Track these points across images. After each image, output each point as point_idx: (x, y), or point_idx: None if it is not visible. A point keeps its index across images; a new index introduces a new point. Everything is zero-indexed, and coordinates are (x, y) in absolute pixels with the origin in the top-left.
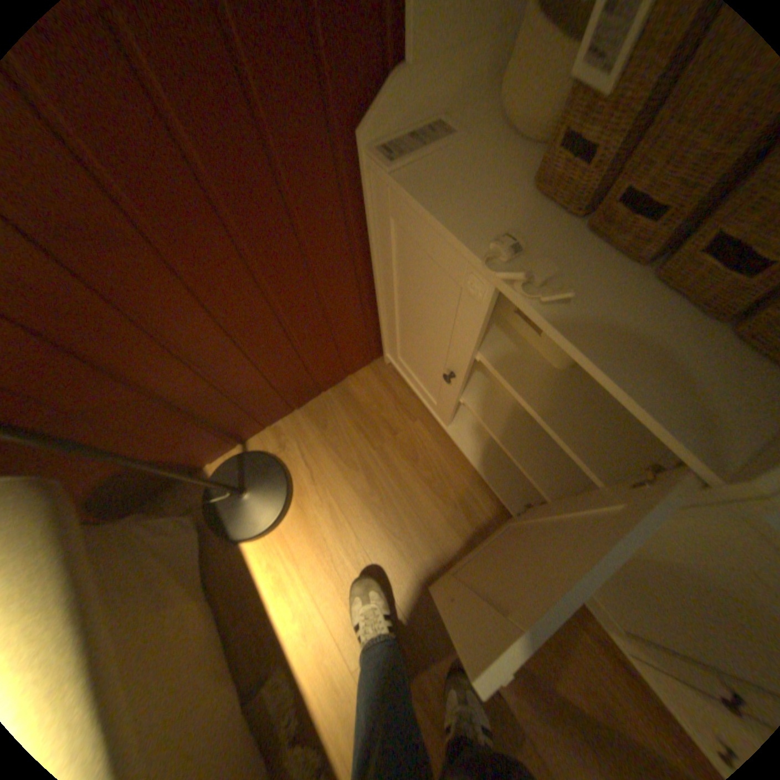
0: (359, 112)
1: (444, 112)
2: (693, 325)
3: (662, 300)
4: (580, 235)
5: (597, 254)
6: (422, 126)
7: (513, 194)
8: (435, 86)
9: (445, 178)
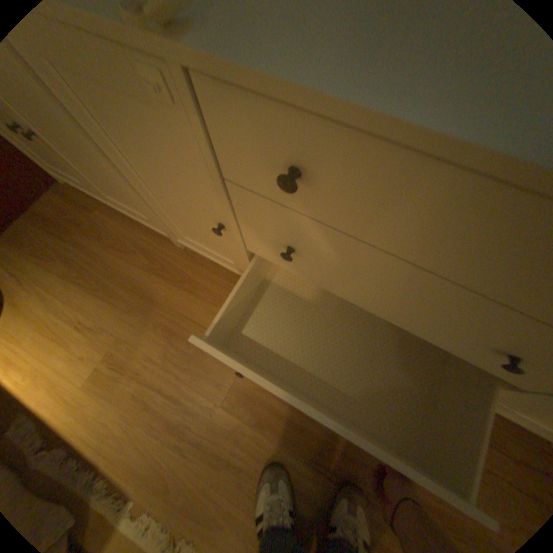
0: None
1: None
2: None
3: None
4: None
5: None
6: None
7: None
8: None
9: None
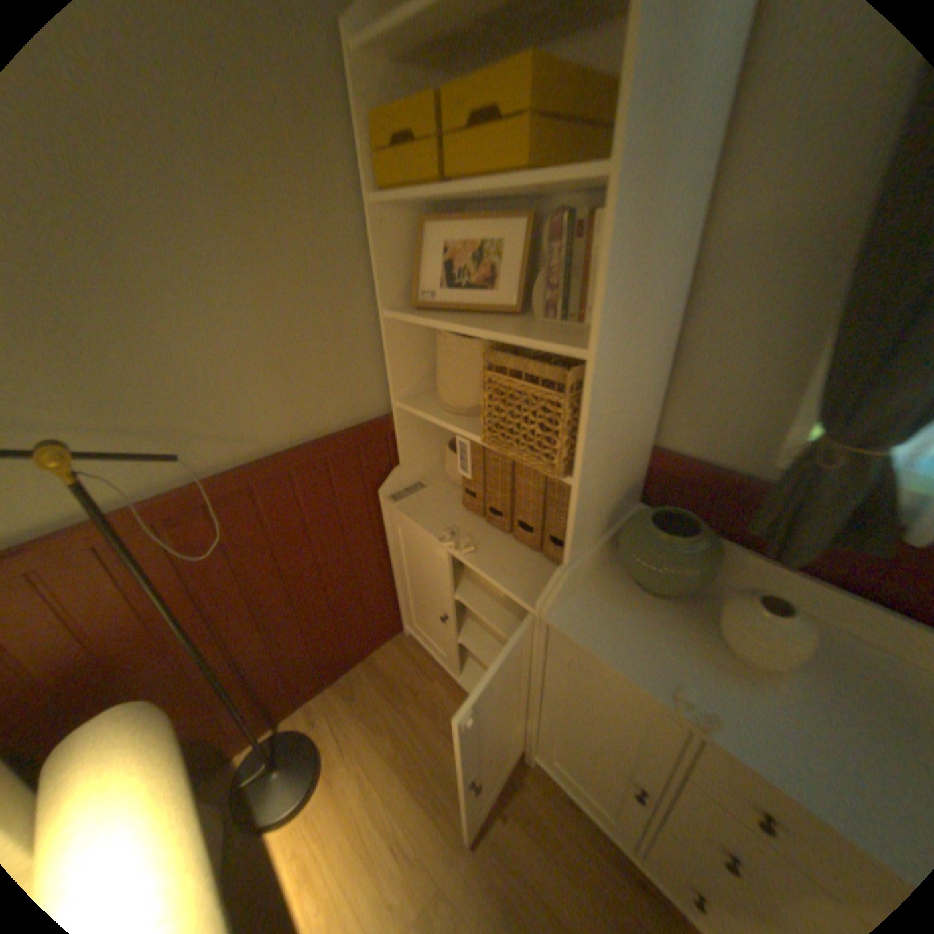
0: (379, 484)
1: (420, 479)
2: (526, 556)
3: (514, 548)
4: (481, 525)
5: (488, 532)
6: (410, 485)
7: (452, 511)
8: (414, 471)
9: (421, 507)
